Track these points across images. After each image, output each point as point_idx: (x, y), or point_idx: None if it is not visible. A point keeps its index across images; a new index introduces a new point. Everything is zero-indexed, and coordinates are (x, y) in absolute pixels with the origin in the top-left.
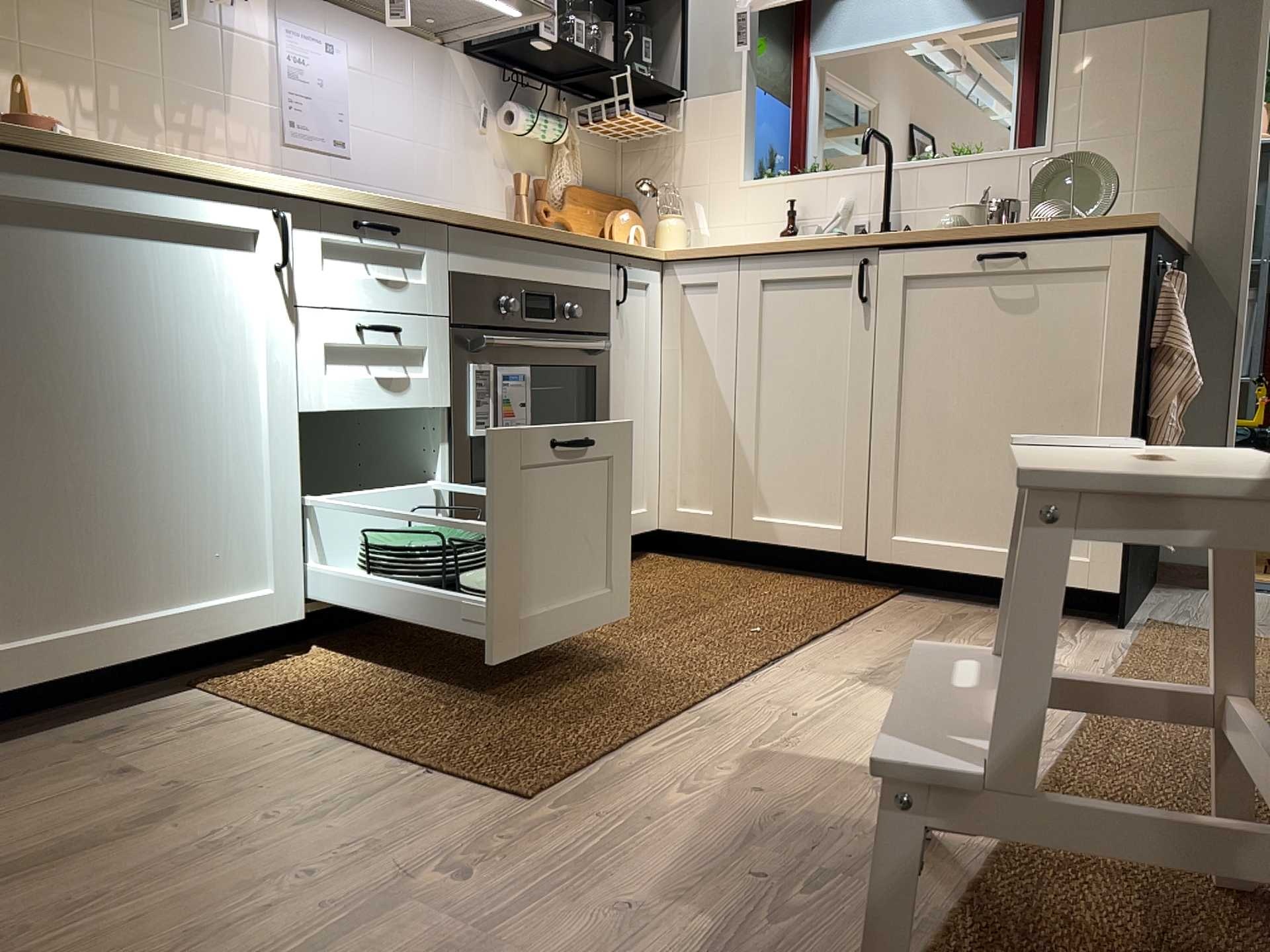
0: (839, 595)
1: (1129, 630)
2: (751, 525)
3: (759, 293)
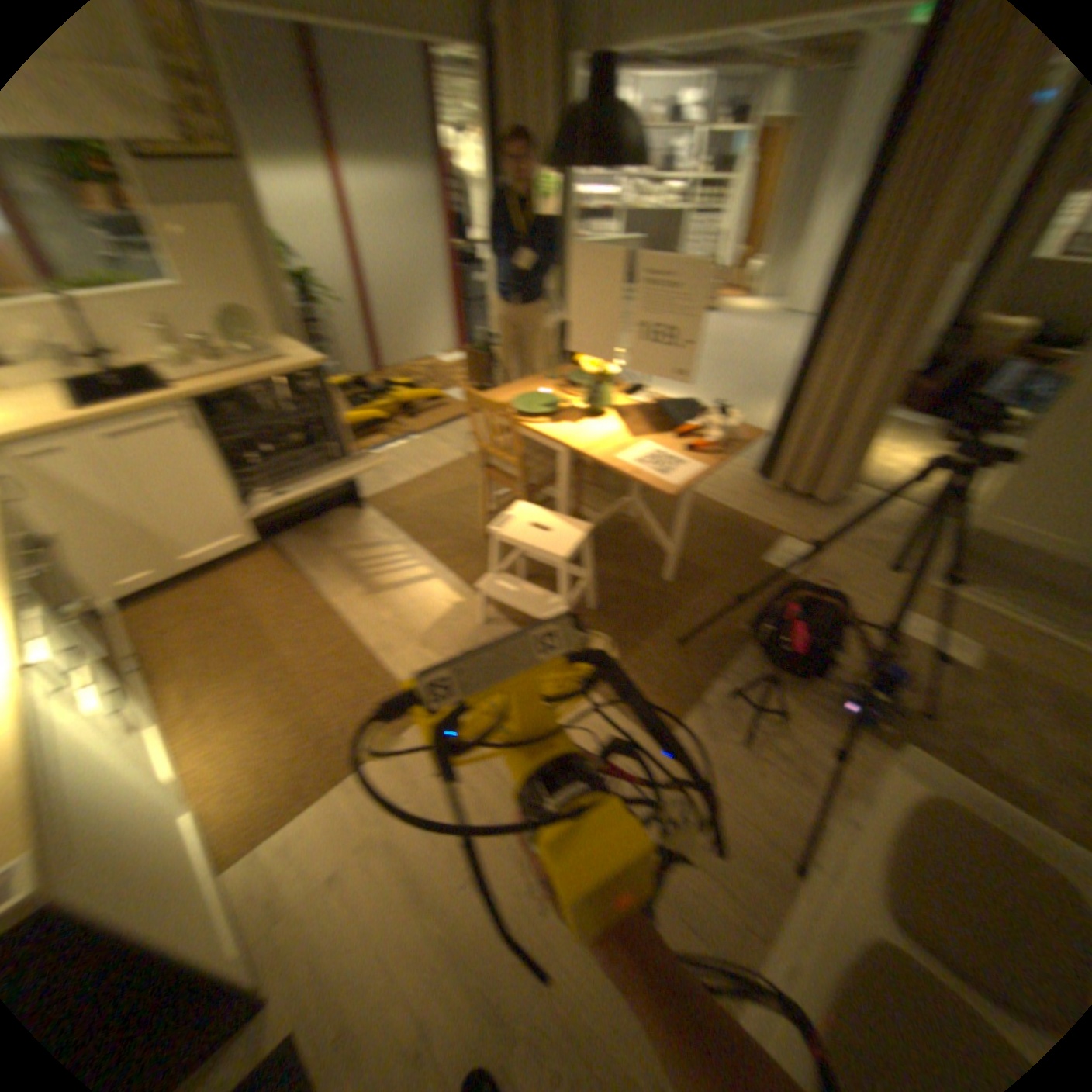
0: (265, 566)
1: (363, 508)
2: (175, 564)
3: (95, 444)
